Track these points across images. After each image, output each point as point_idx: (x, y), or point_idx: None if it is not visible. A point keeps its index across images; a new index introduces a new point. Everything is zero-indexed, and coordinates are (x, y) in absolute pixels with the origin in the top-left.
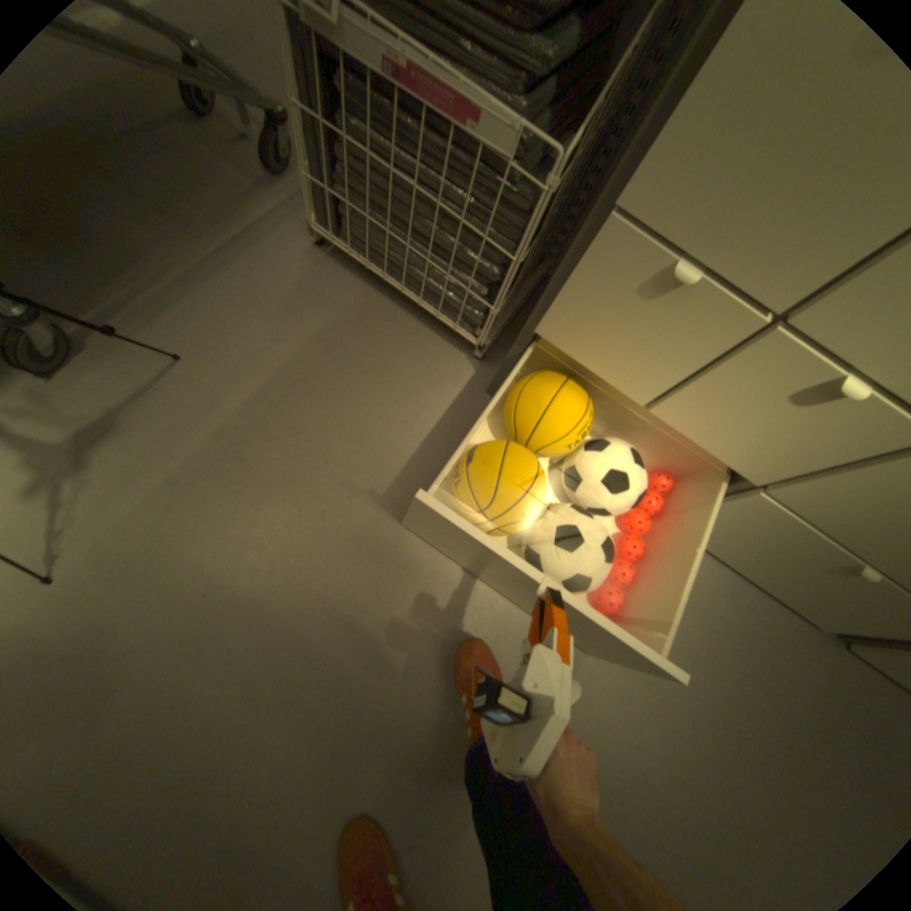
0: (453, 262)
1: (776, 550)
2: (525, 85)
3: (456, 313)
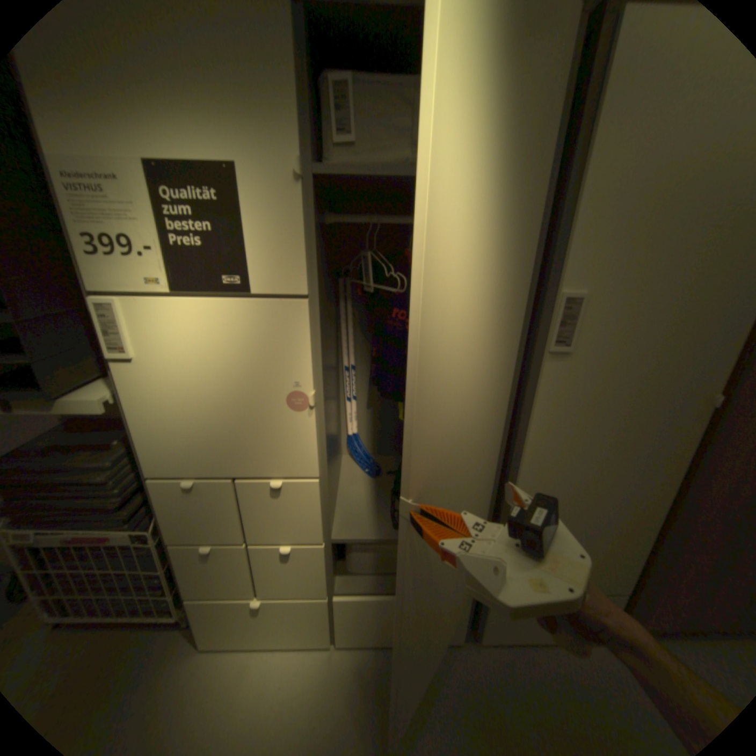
0: (134, 591)
1: (377, 622)
2: (124, 523)
3: (155, 612)
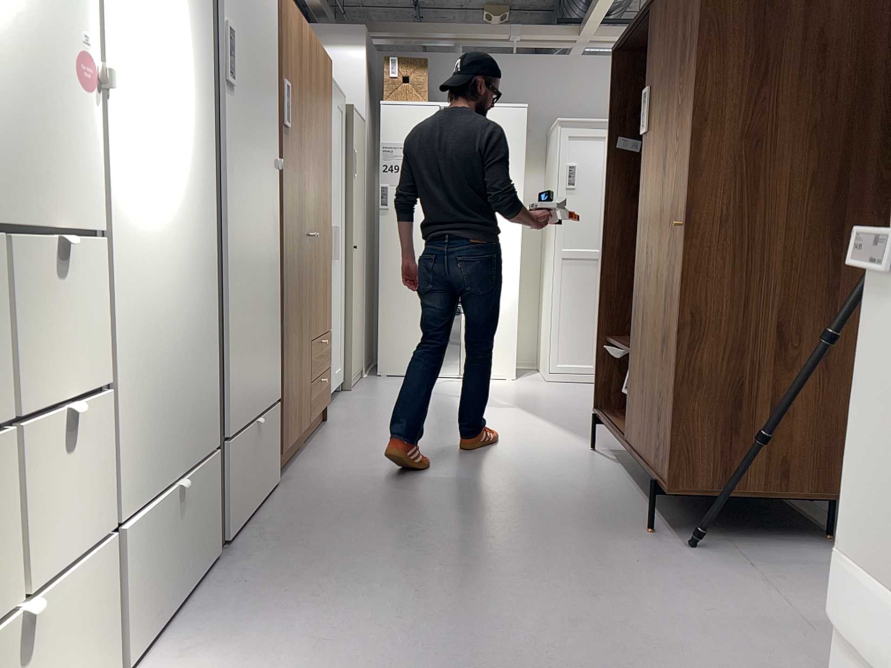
0: None
1: (160, 554)
2: None
3: None
